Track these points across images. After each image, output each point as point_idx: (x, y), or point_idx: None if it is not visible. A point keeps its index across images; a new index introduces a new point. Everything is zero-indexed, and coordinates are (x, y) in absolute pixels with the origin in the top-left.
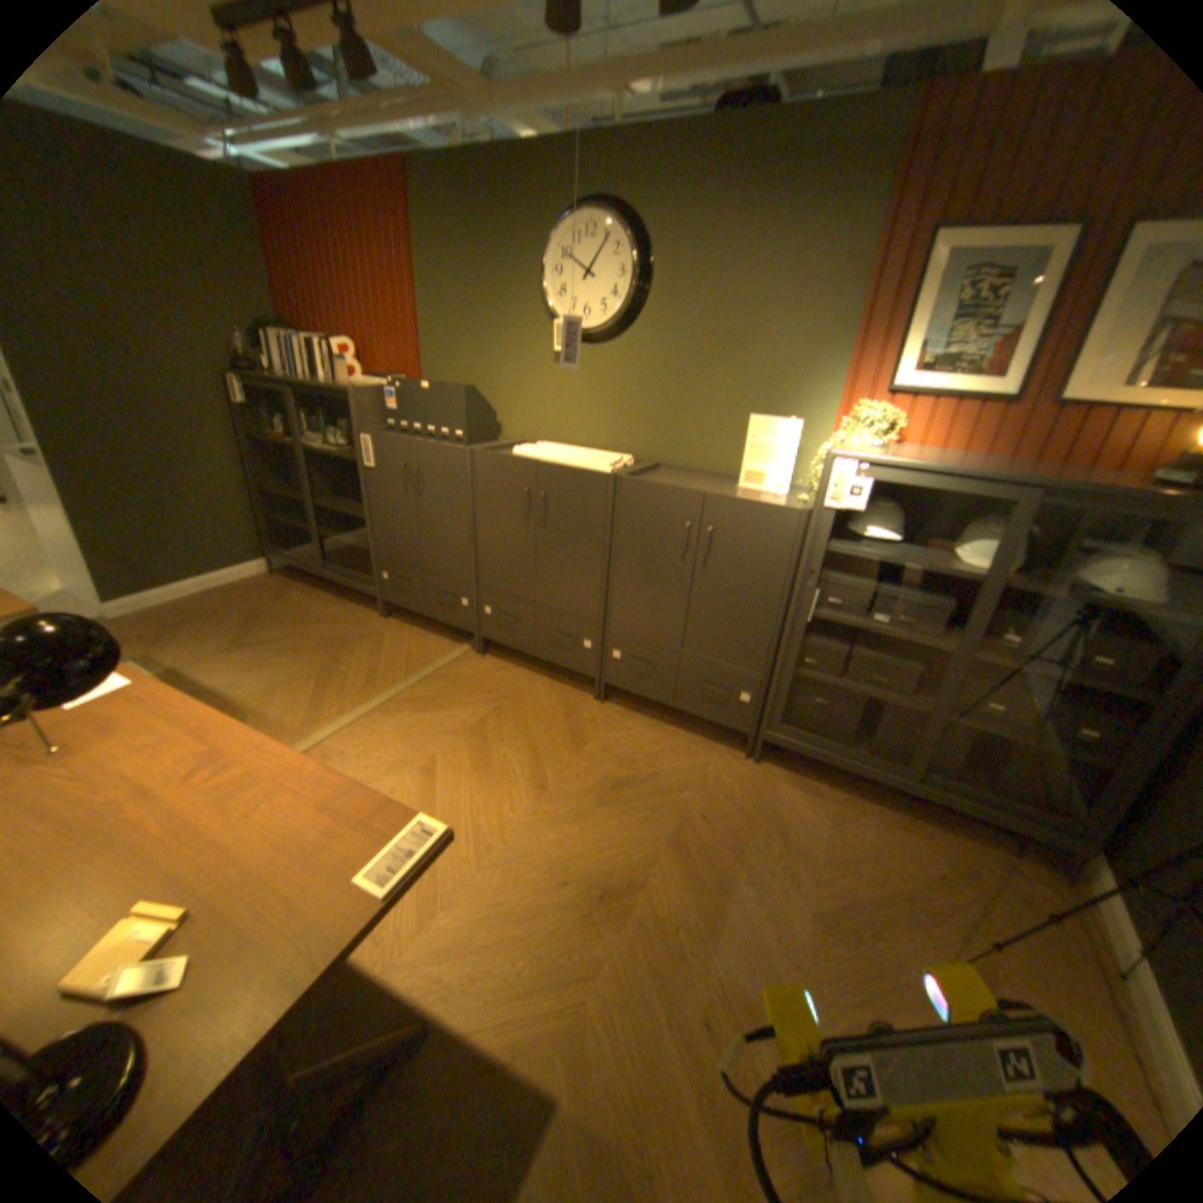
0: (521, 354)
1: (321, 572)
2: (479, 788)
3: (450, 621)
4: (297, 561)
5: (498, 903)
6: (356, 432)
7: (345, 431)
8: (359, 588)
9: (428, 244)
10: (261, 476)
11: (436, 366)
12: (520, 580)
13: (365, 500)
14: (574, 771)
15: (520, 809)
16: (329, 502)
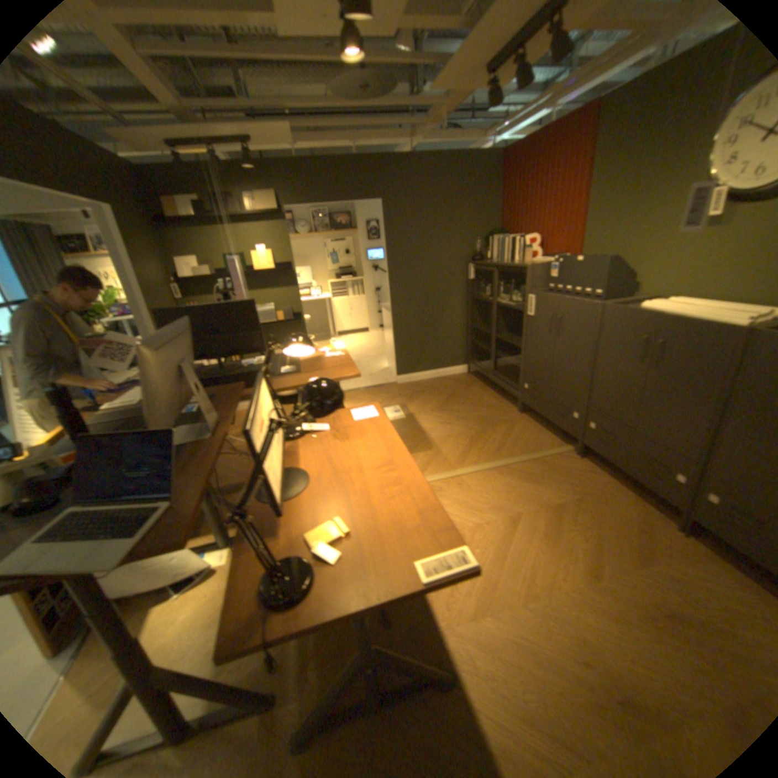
0: (672, 224)
1: (491, 377)
2: (544, 552)
3: (561, 426)
4: (481, 369)
5: (529, 642)
6: (526, 293)
7: (523, 292)
8: (509, 391)
9: (606, 156)
10: (473, 319)
11: (594, 244)
12: (624, 409)
13: (523, 336)
14: (632, 582)
15: (571, 585)
16: (504, 336)
